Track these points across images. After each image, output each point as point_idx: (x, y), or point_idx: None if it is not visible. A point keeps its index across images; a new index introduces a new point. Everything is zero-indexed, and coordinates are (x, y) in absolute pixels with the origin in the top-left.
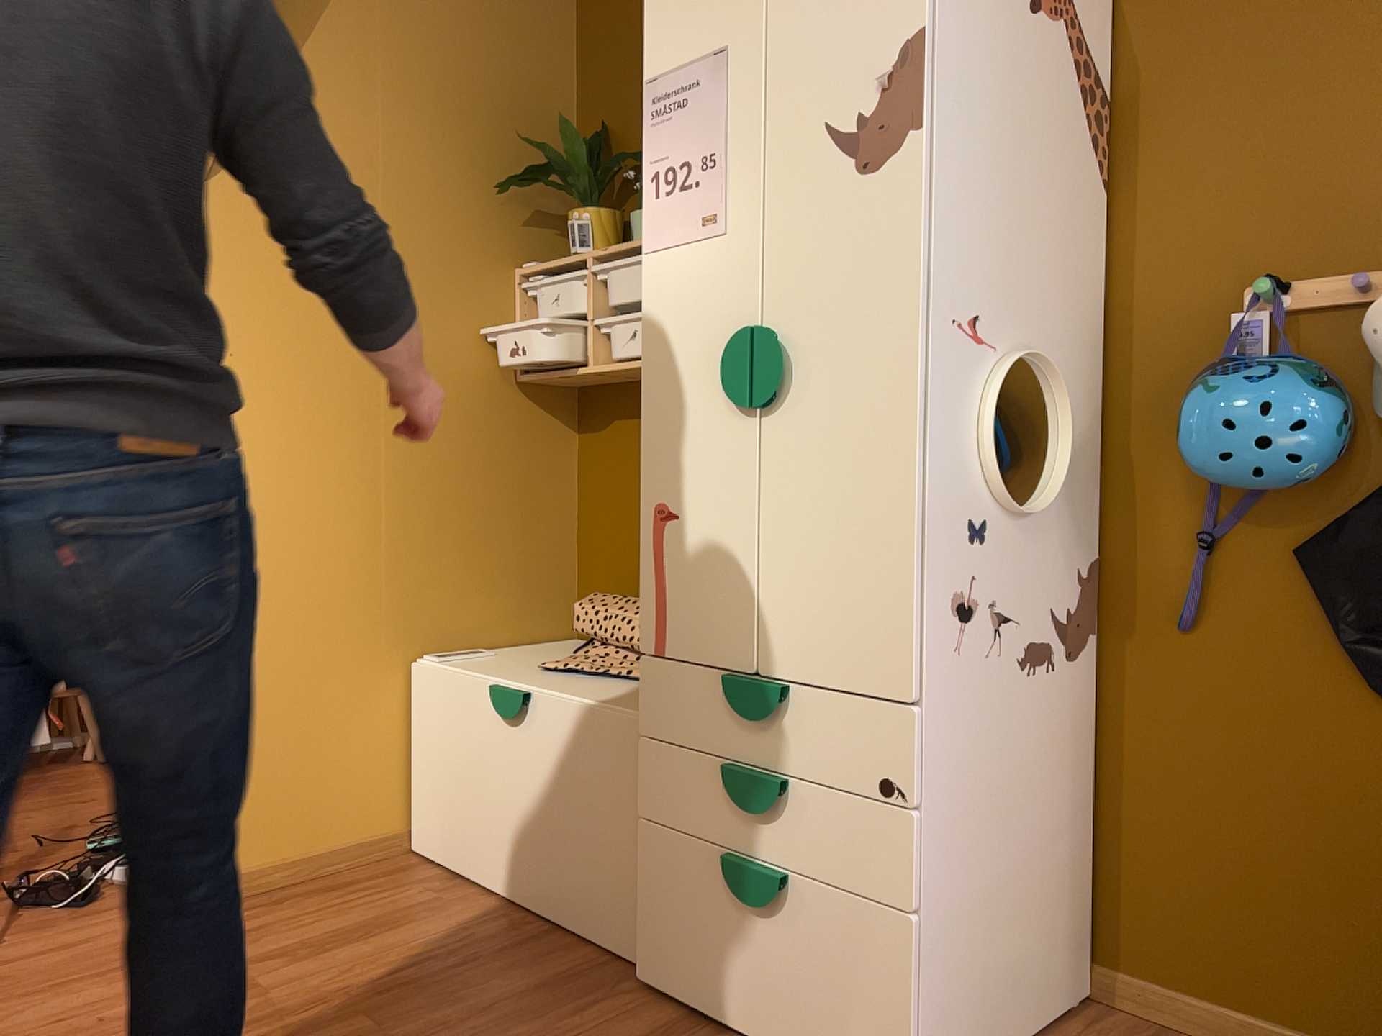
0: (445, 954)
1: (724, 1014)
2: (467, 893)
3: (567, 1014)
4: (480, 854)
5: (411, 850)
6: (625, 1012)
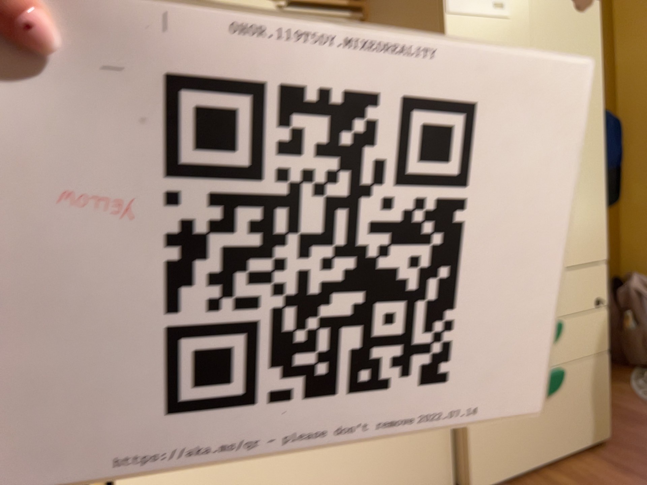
0: None
1: (531, 465)
2: None
3: None
4: None
5: None
6: None
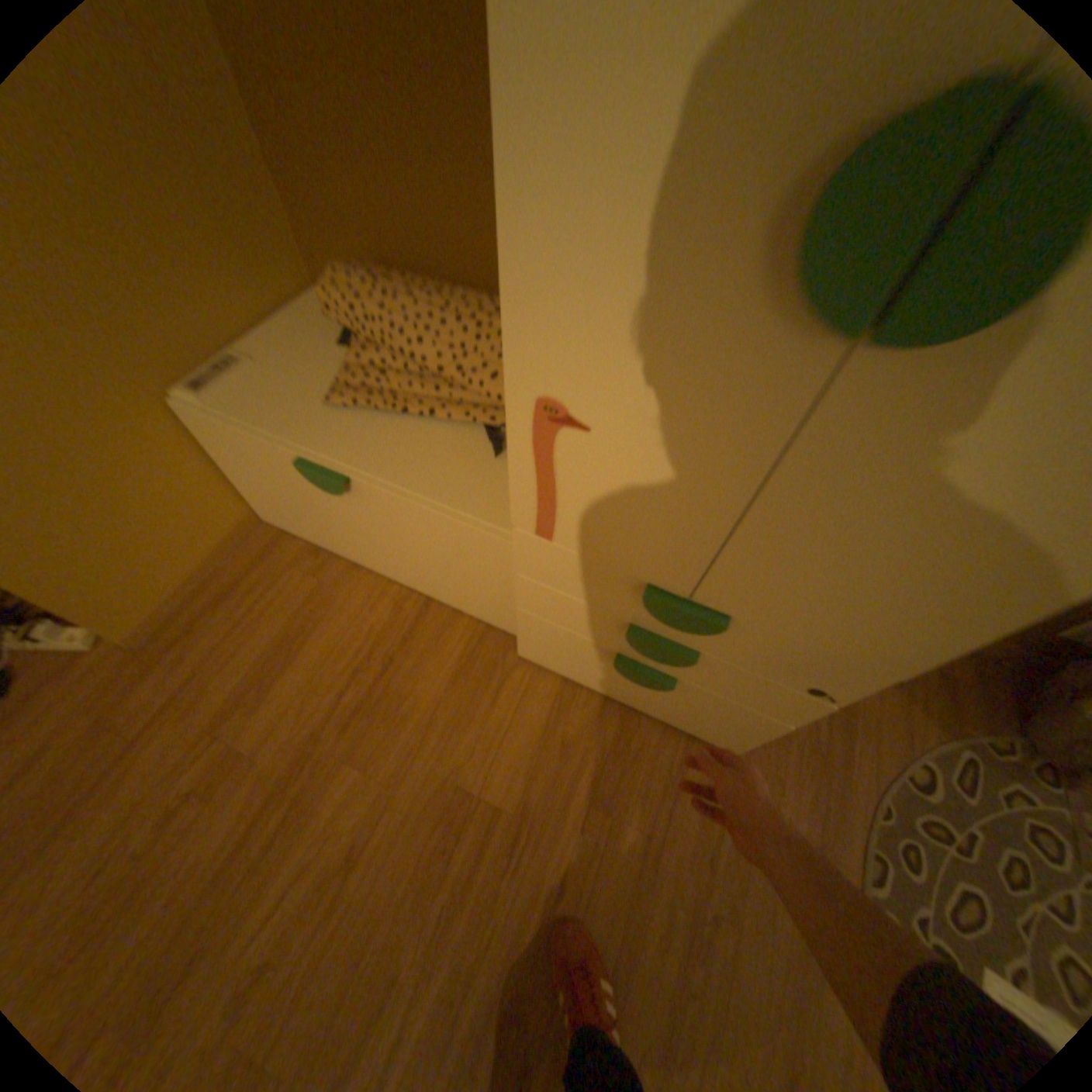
0: (366, 659)
1: (596, 688)
2: (341, 570)
3: (488, 705)
4: (339, 546)
5: (264, 521)
6: (523, 689)
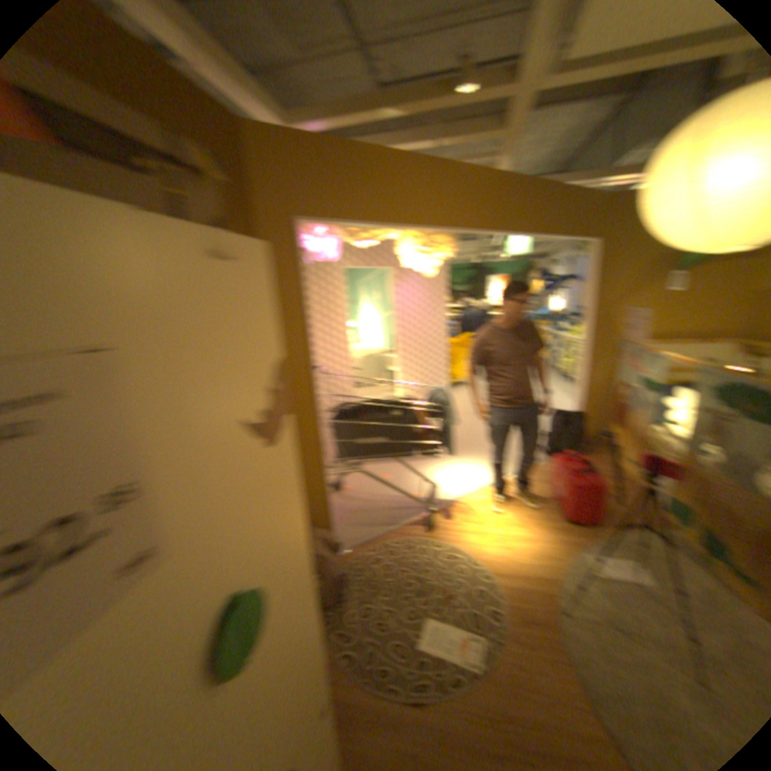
0: None
1: None
2: None
3: None
4: None
5: None
6: None
